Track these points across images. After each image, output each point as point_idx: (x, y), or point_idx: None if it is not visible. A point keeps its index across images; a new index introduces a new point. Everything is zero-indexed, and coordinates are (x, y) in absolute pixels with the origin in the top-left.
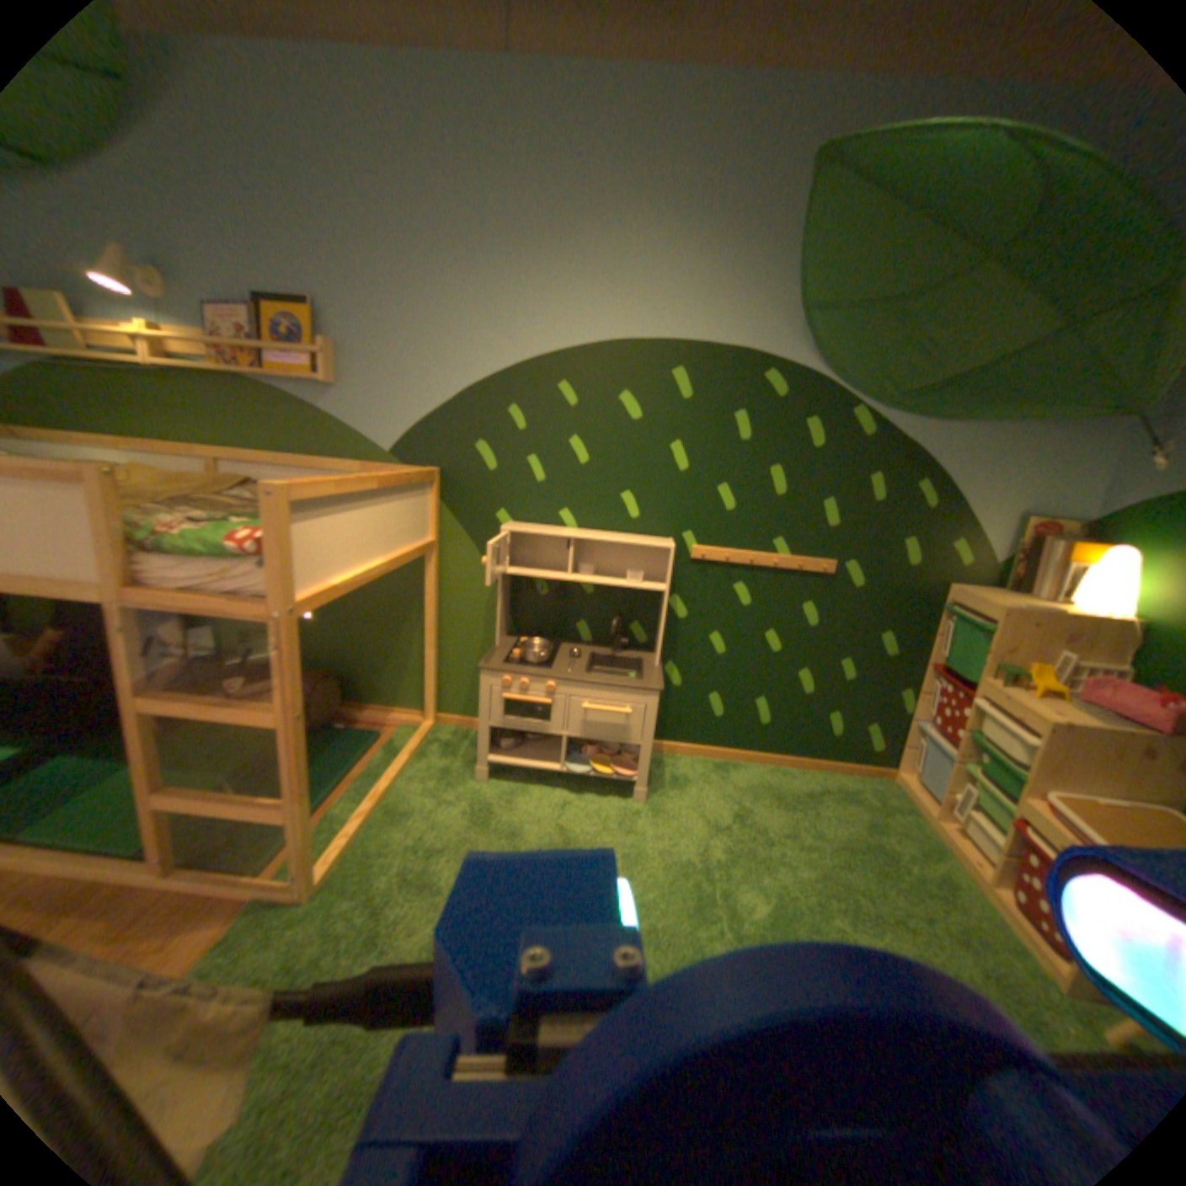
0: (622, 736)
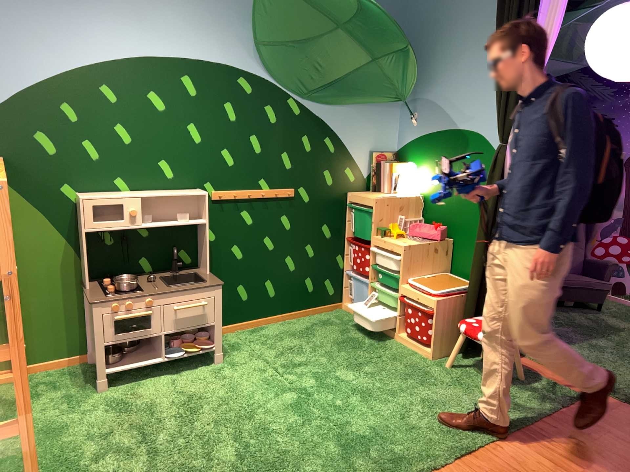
0: (206, 322)
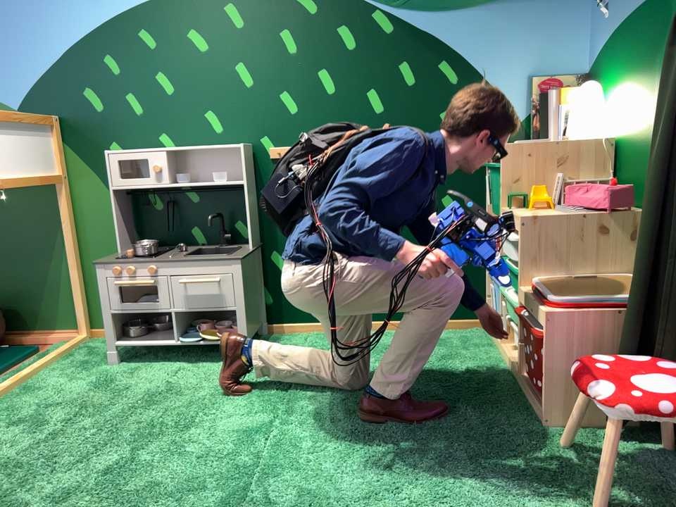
0: (215, 307)
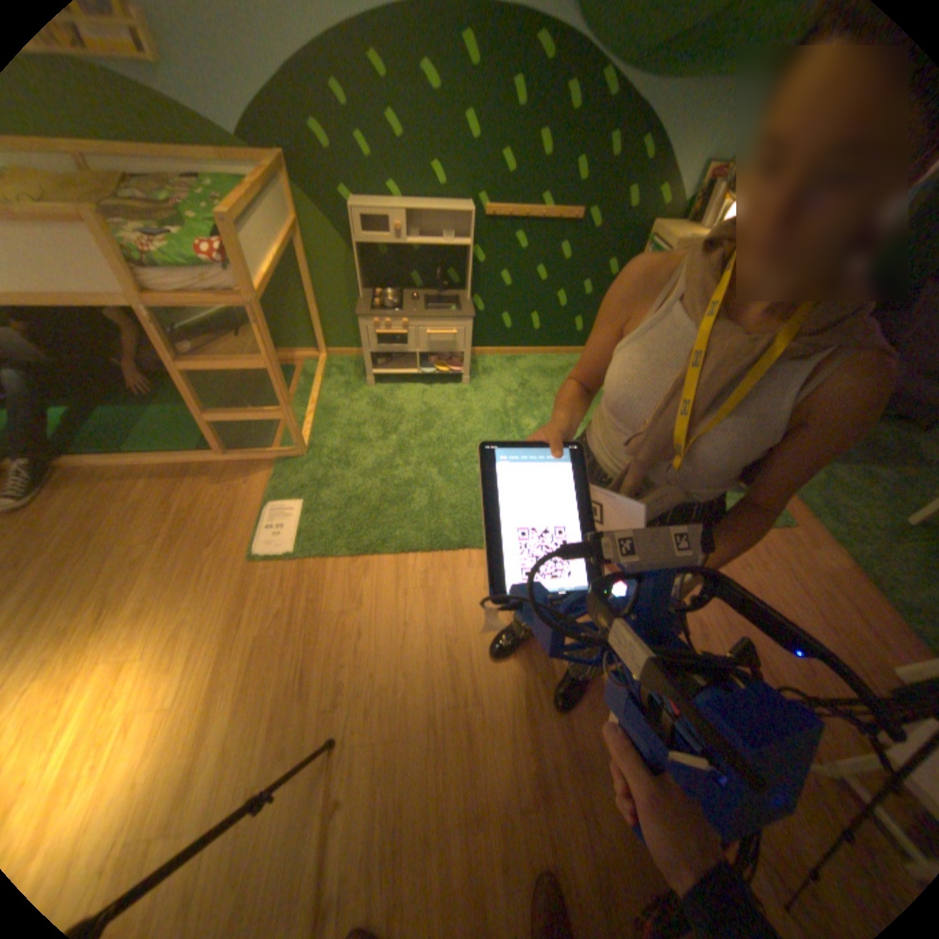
0: (453, 351)
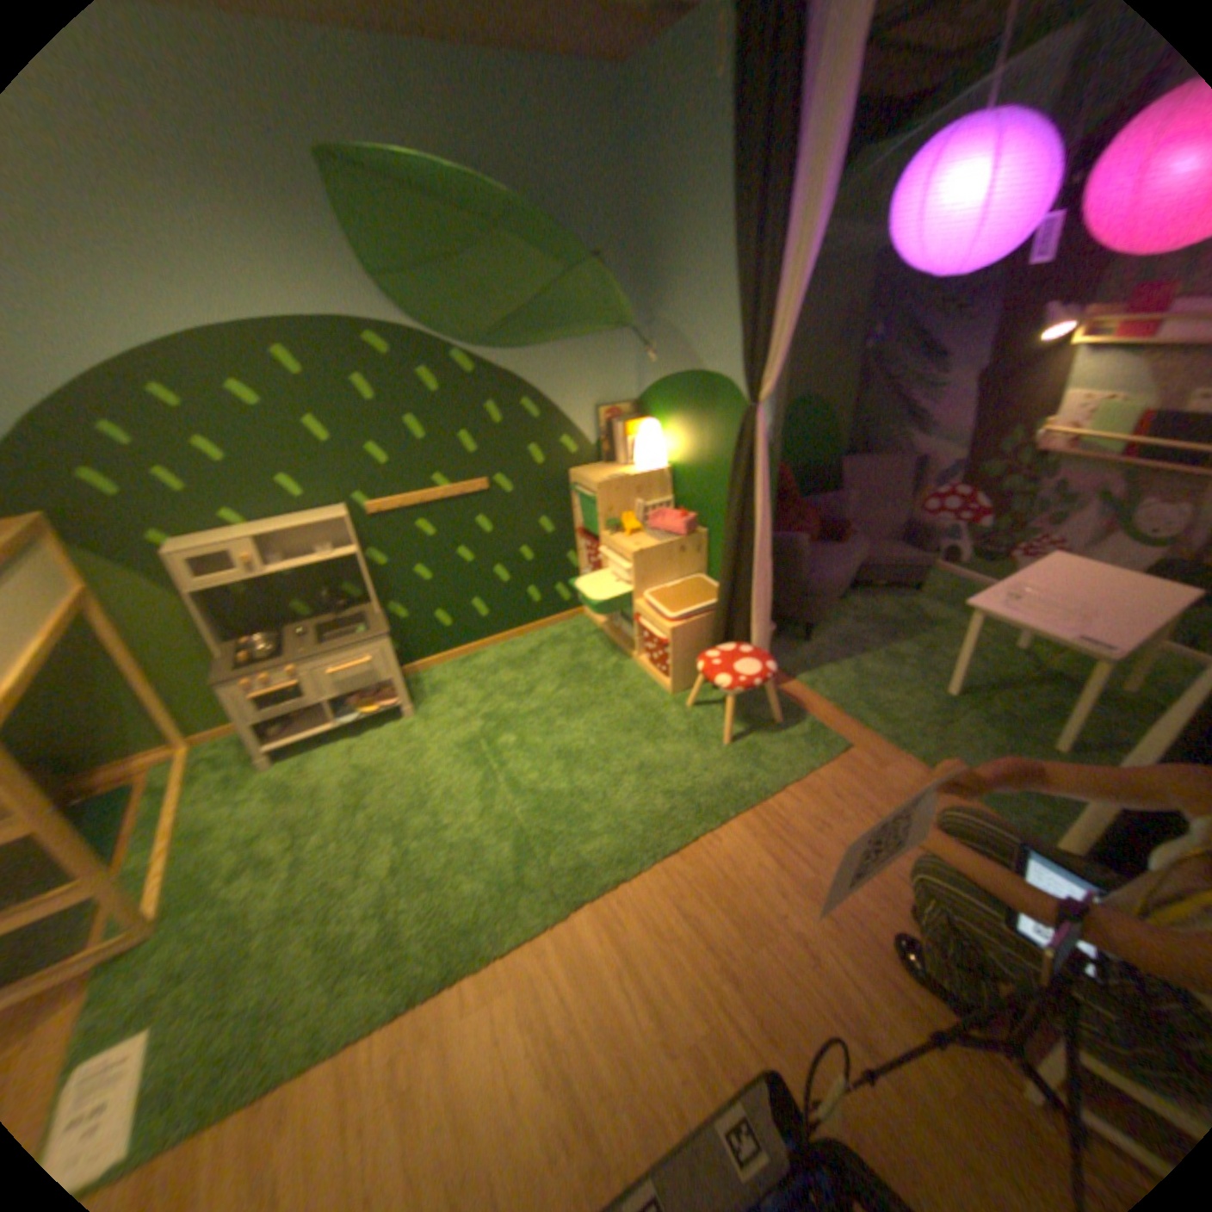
0: (374, 682)
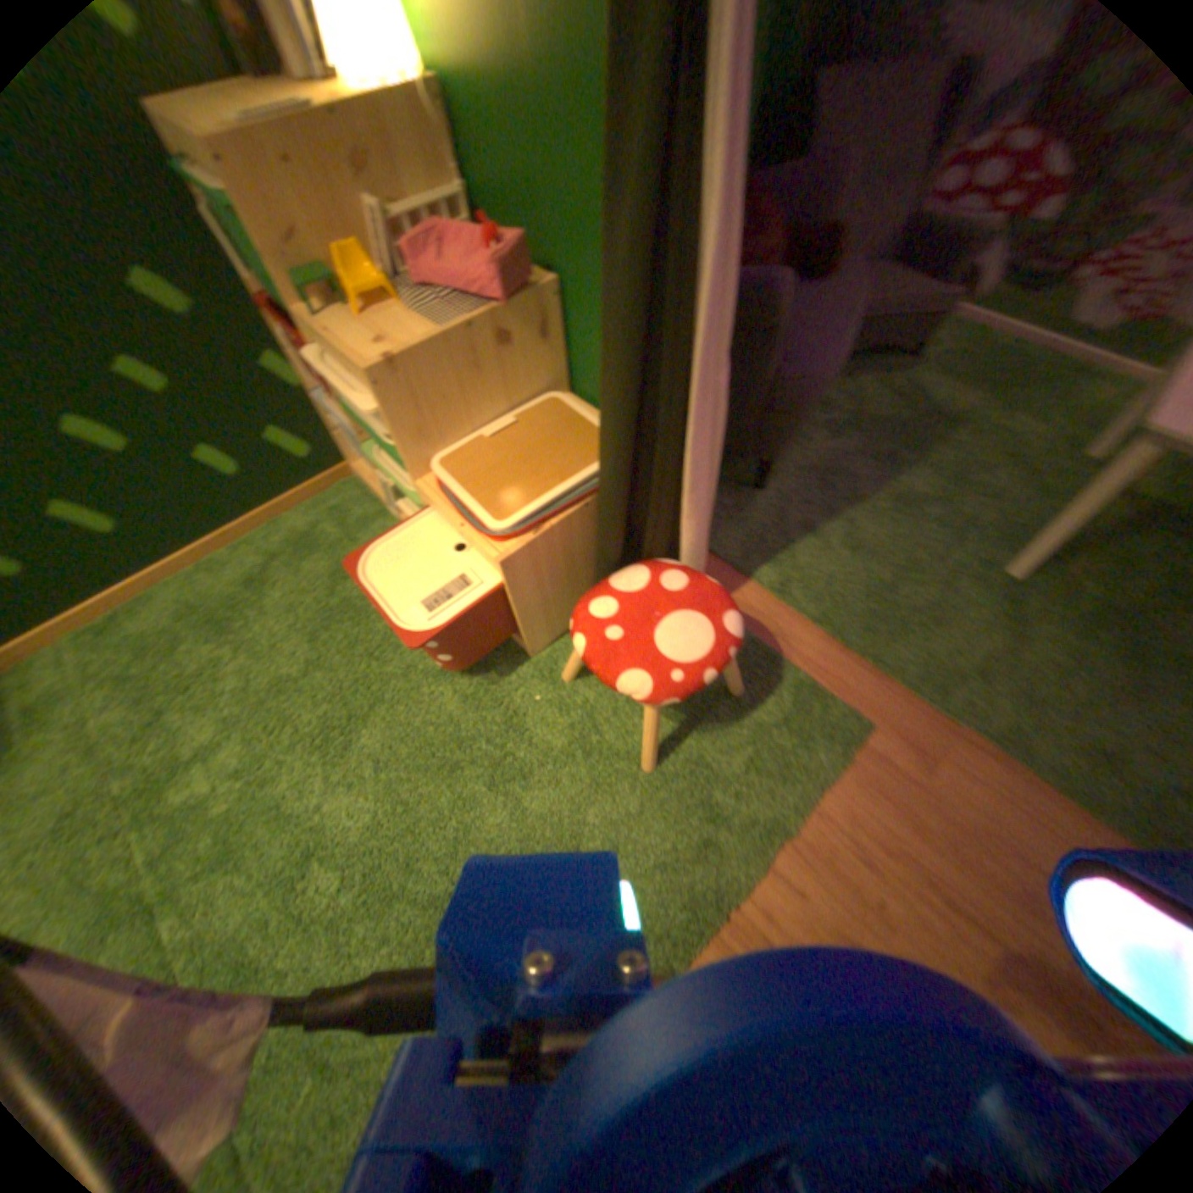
0: None
